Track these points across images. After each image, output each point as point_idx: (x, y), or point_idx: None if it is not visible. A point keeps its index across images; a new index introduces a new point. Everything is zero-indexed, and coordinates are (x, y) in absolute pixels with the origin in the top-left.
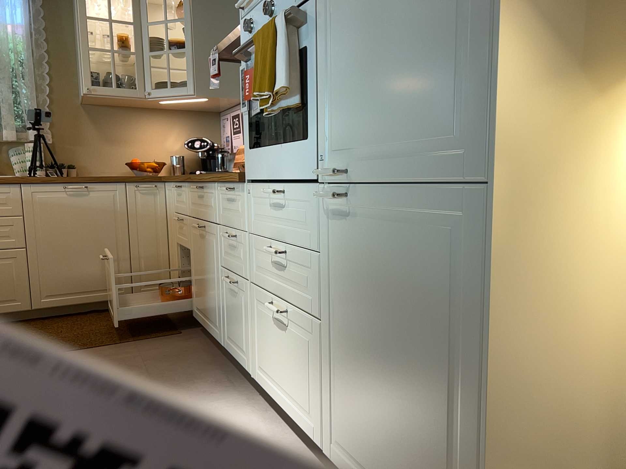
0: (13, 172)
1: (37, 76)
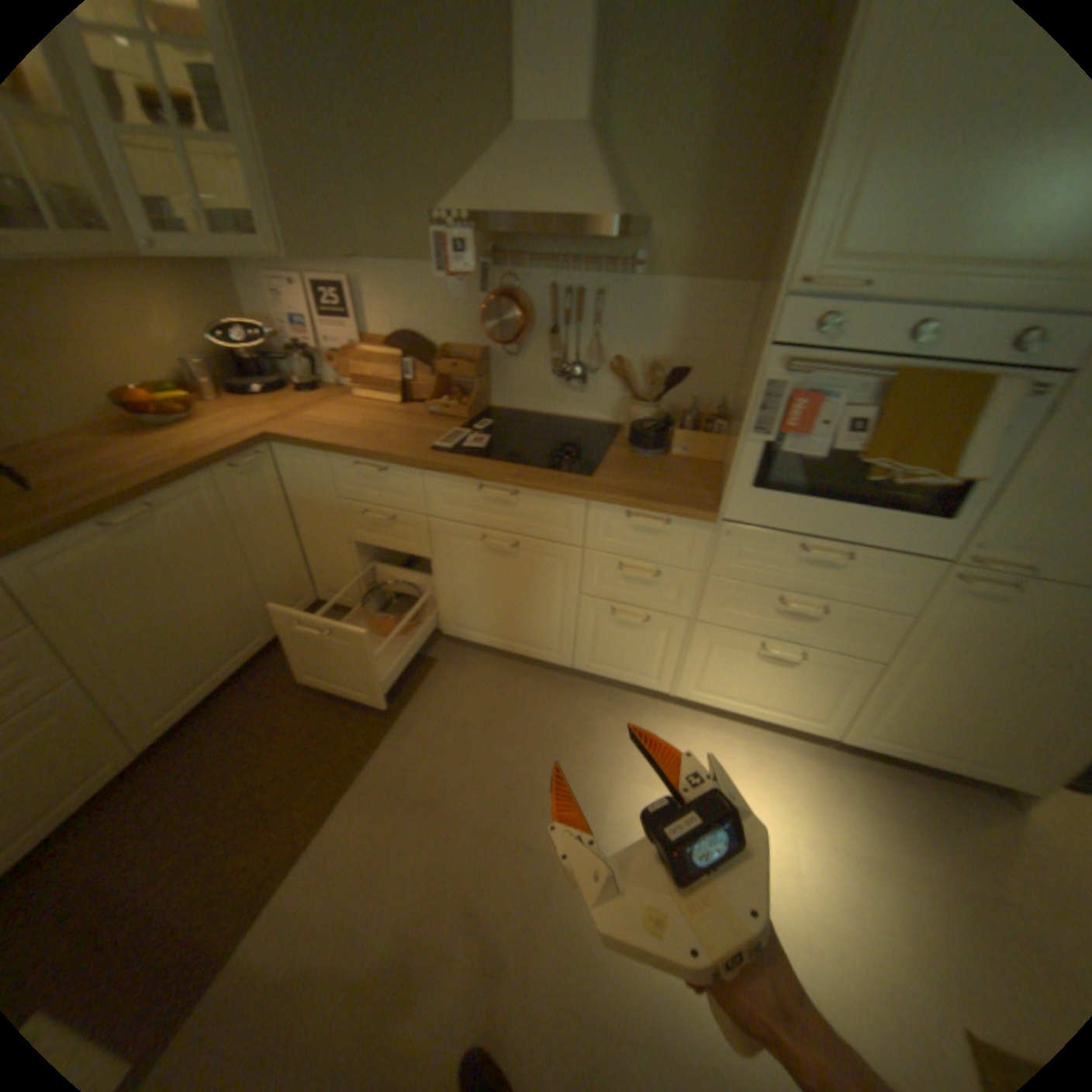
0: None
1: None
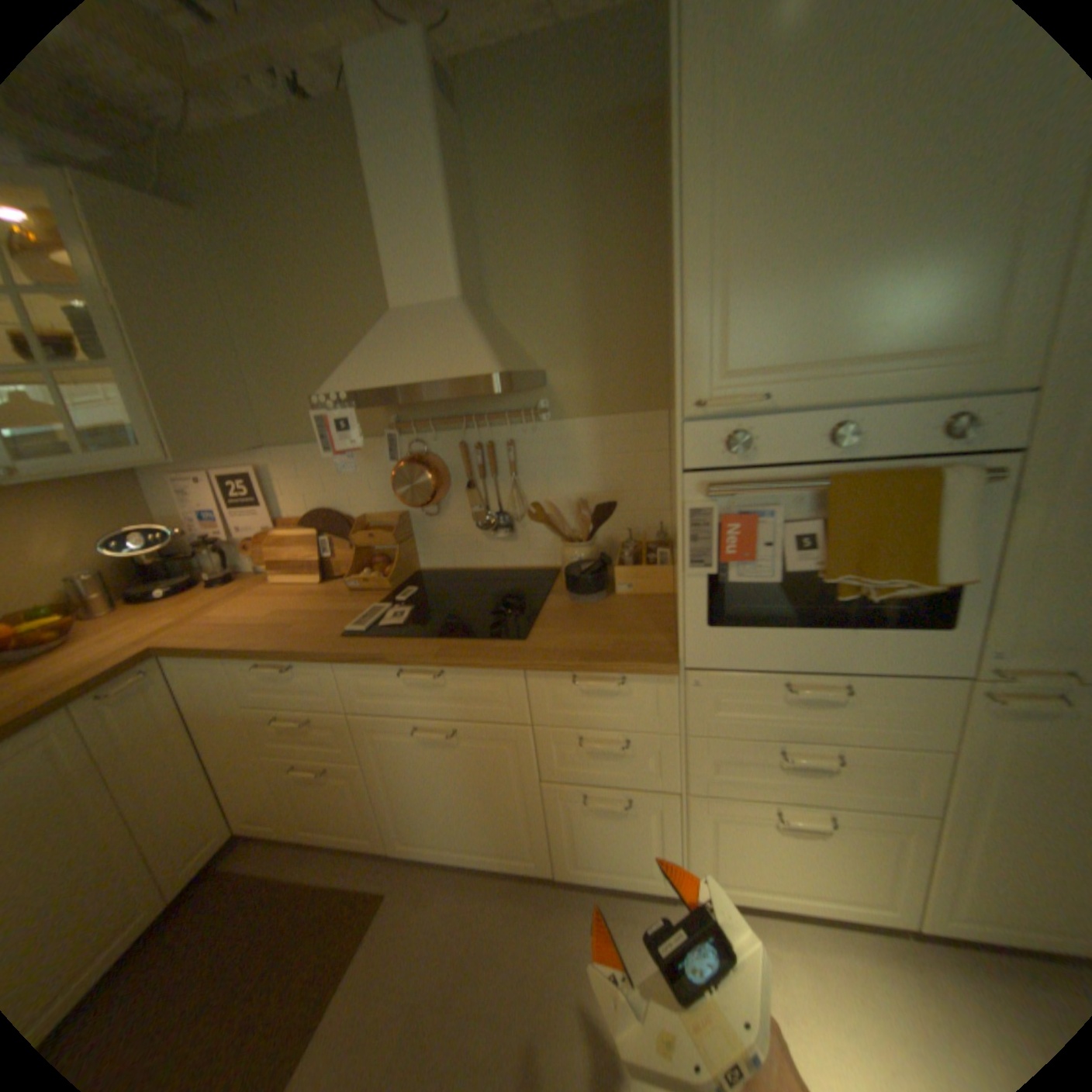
0: None
1: None
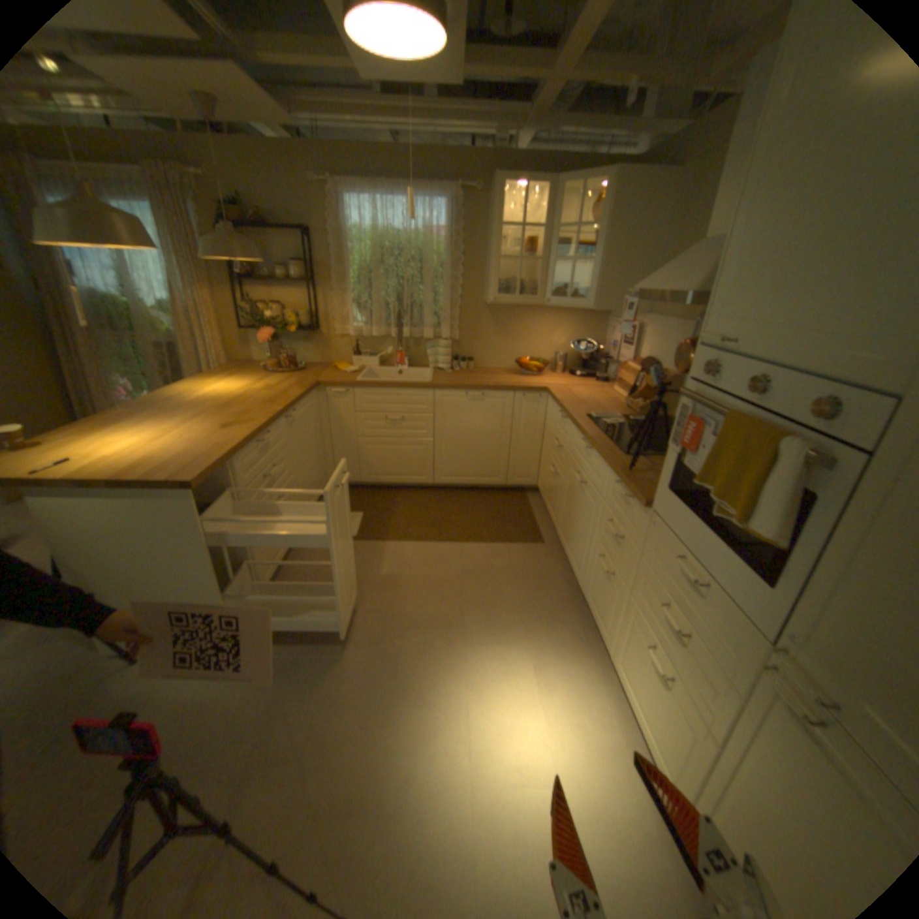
0: (426, 362)
1: (451, 277)
